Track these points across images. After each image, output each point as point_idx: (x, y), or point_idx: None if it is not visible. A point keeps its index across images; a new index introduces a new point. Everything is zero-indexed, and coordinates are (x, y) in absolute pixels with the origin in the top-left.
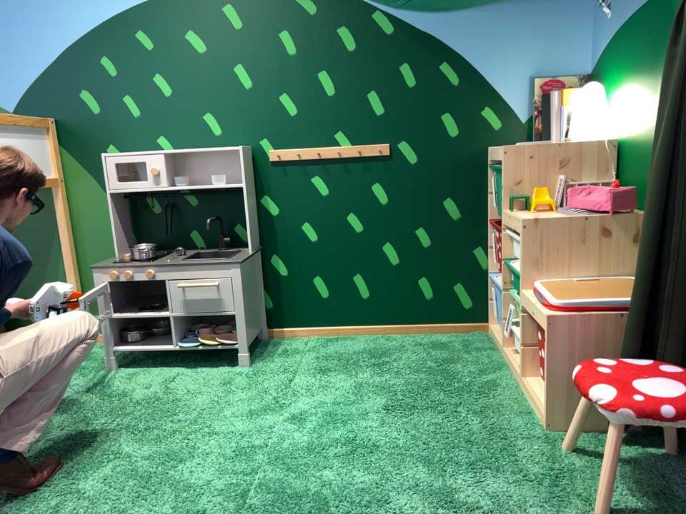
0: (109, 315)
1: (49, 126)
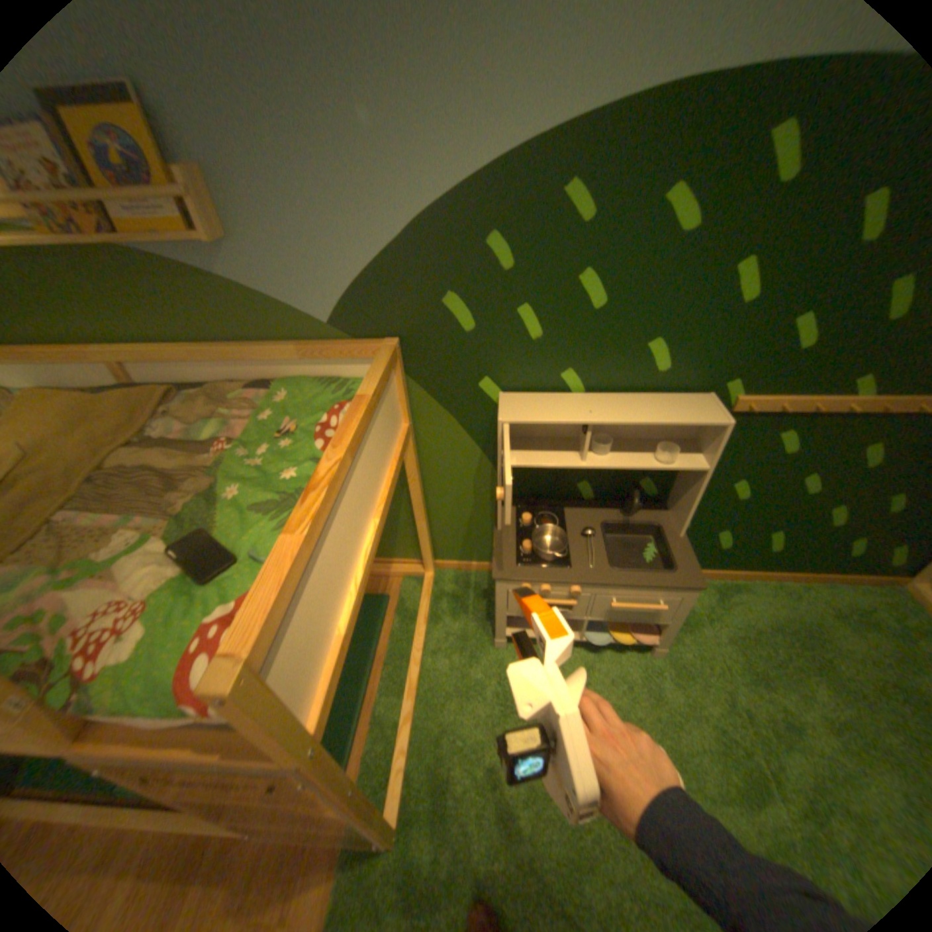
0: (509, 615)
1: (398, 358)
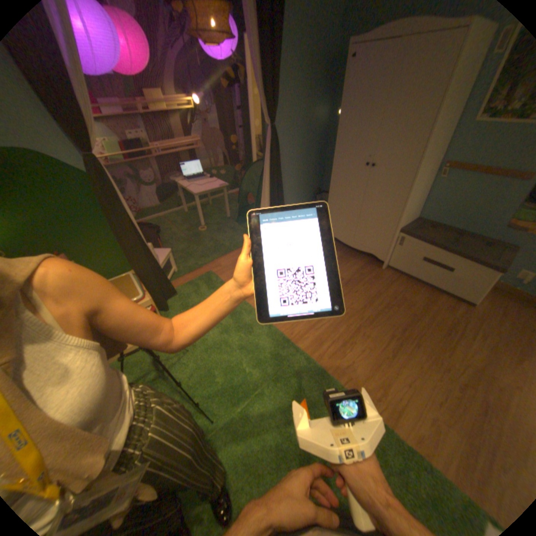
0: None
1: None
